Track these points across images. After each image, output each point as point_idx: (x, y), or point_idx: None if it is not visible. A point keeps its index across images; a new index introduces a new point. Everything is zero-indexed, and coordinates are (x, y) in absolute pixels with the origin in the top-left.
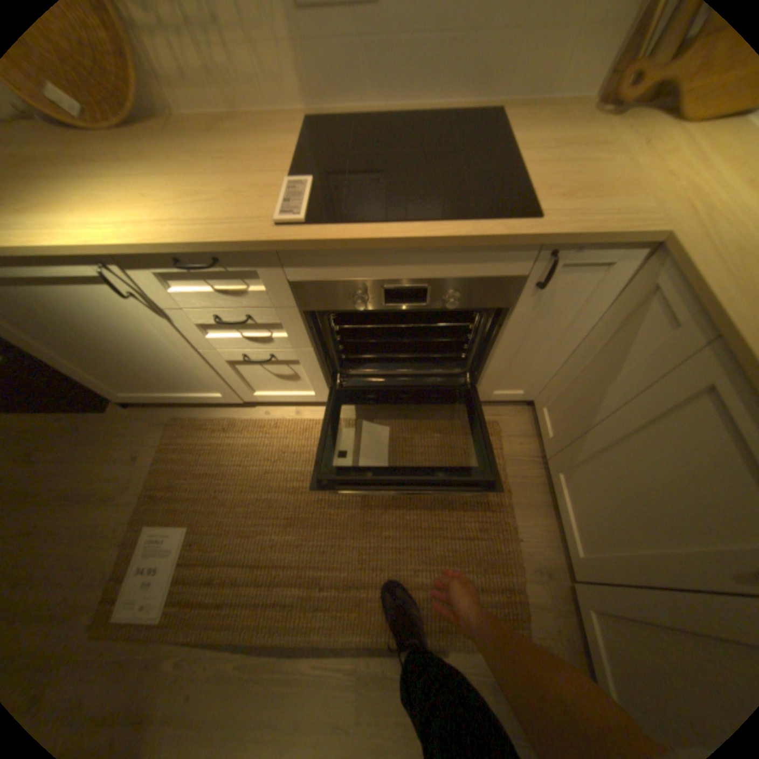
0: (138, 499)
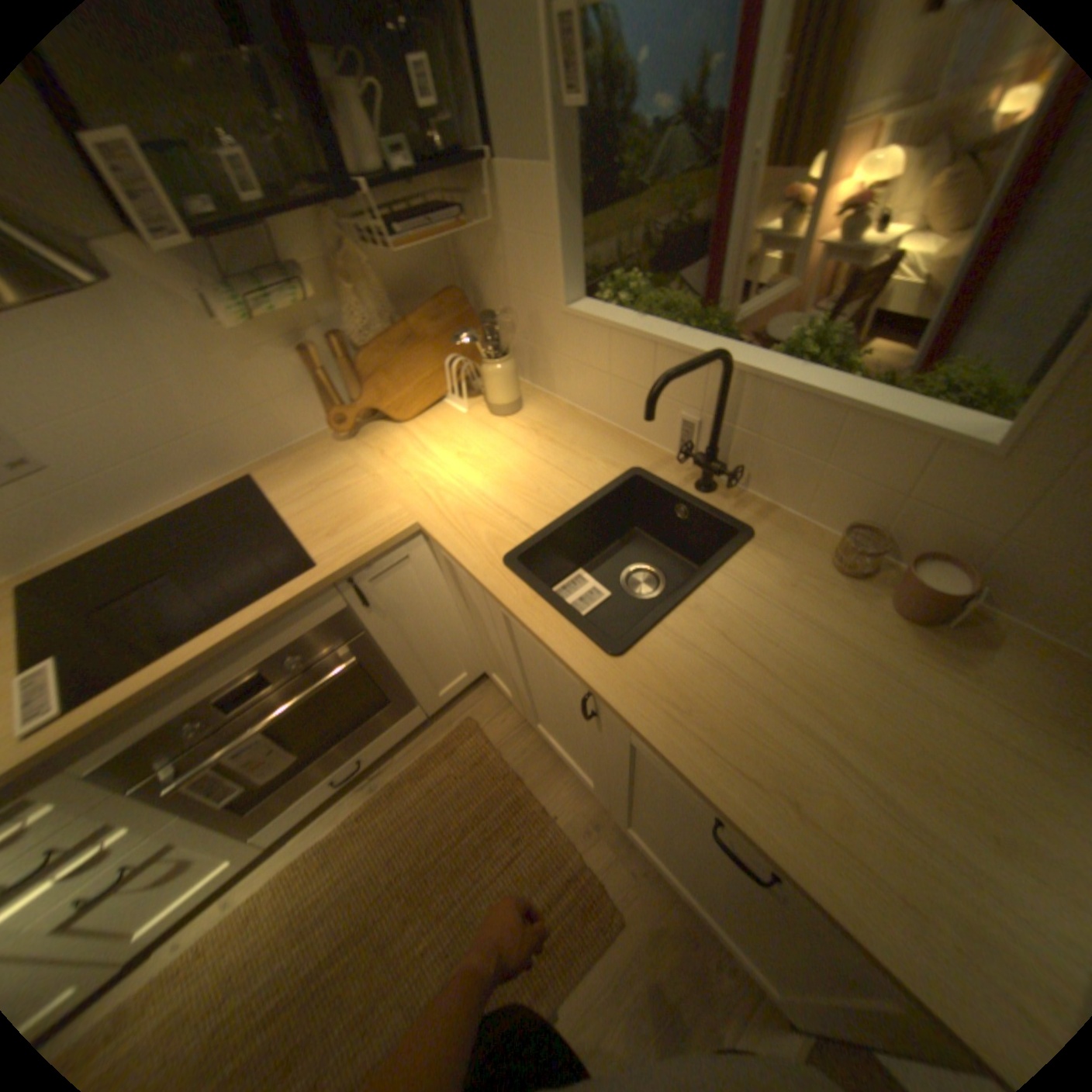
0: None
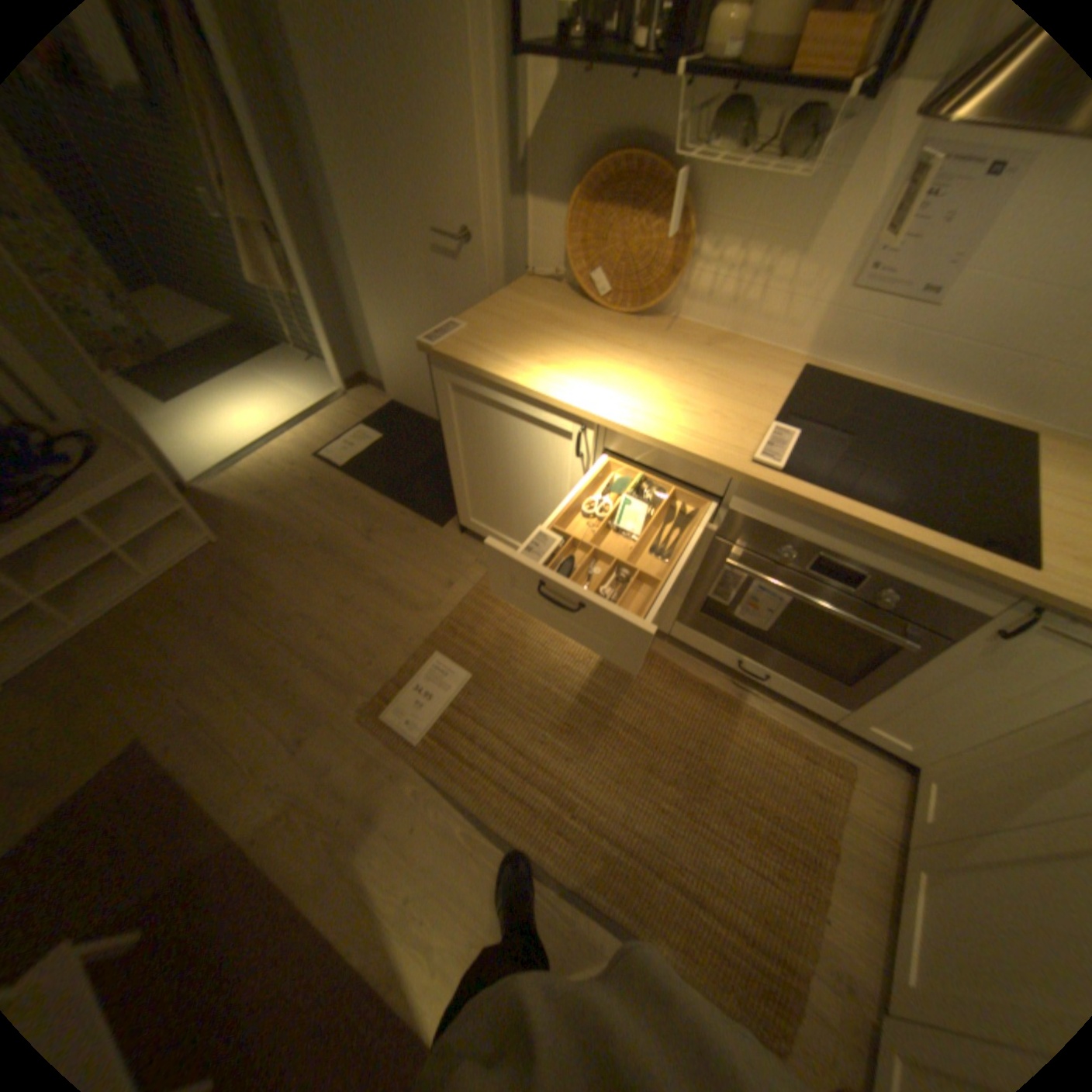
0: (440, 624)
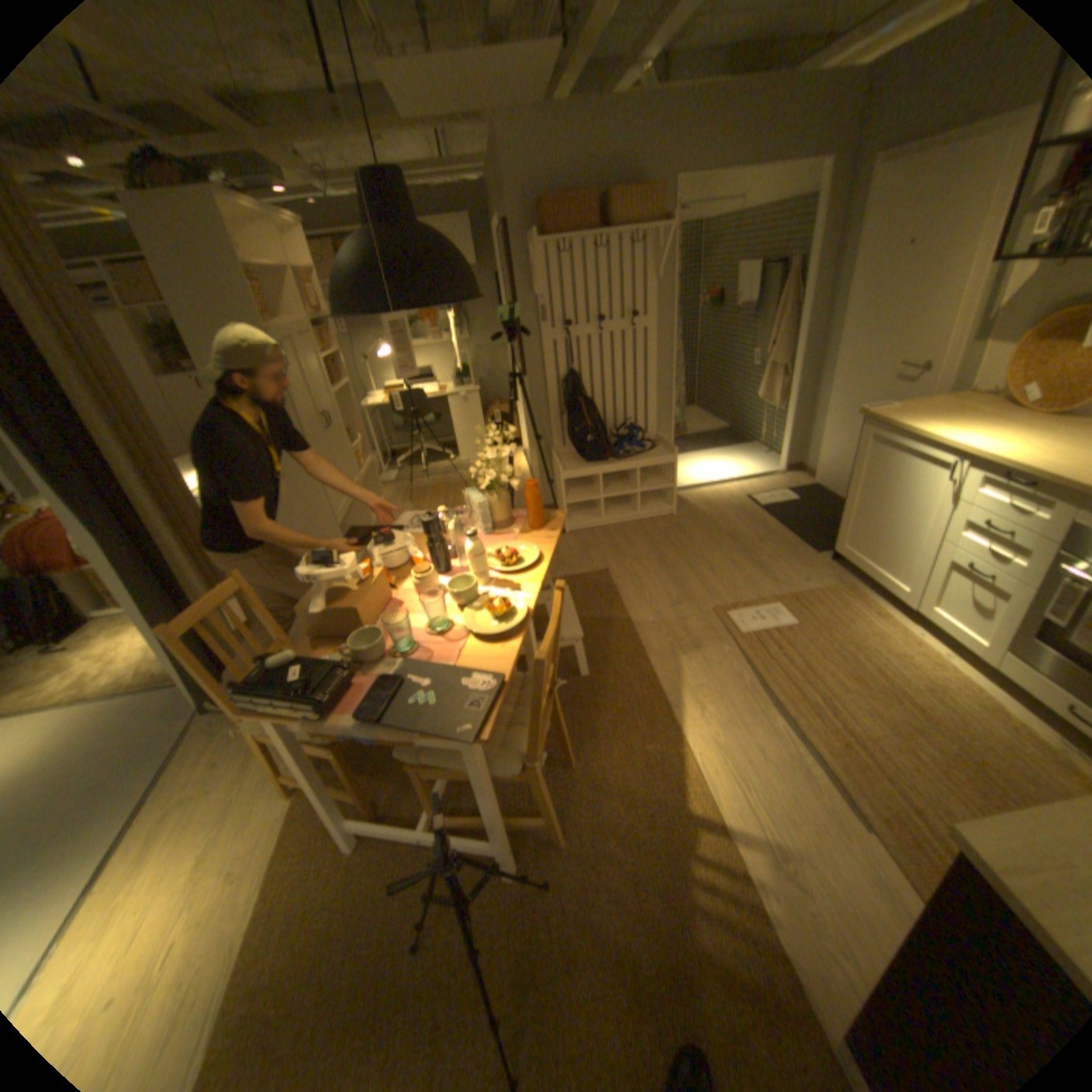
0: (790, 593)
